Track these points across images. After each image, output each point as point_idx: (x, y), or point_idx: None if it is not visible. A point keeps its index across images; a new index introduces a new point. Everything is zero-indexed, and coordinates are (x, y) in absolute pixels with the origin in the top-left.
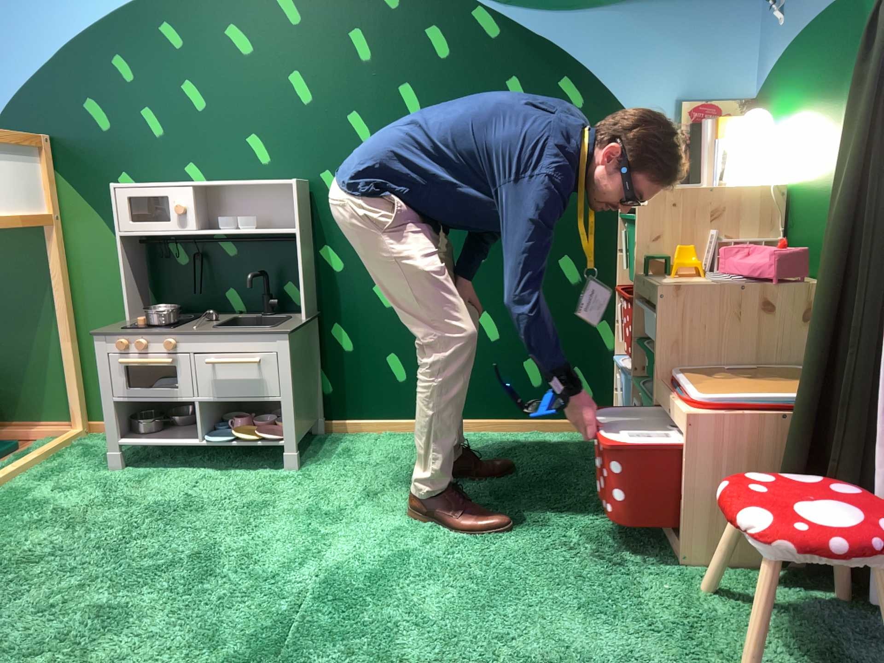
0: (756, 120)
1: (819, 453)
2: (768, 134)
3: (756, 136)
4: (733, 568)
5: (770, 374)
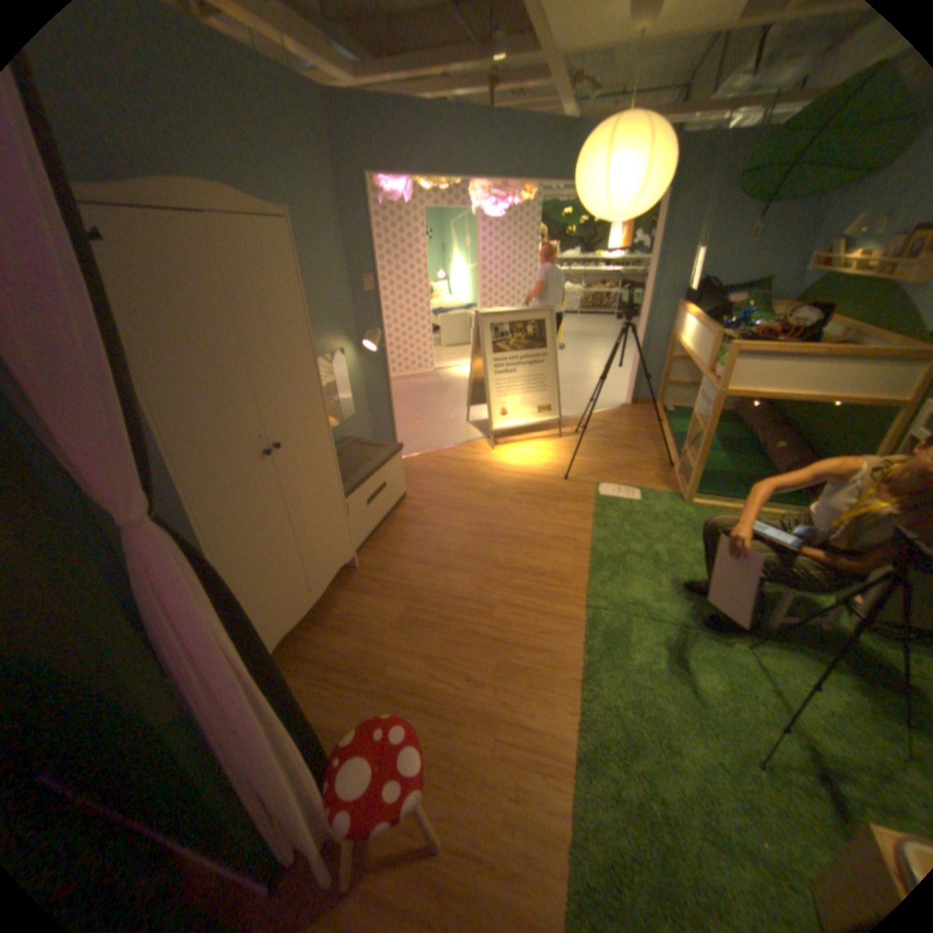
0: None
1: None
2: None
3: None
4: None
5: None
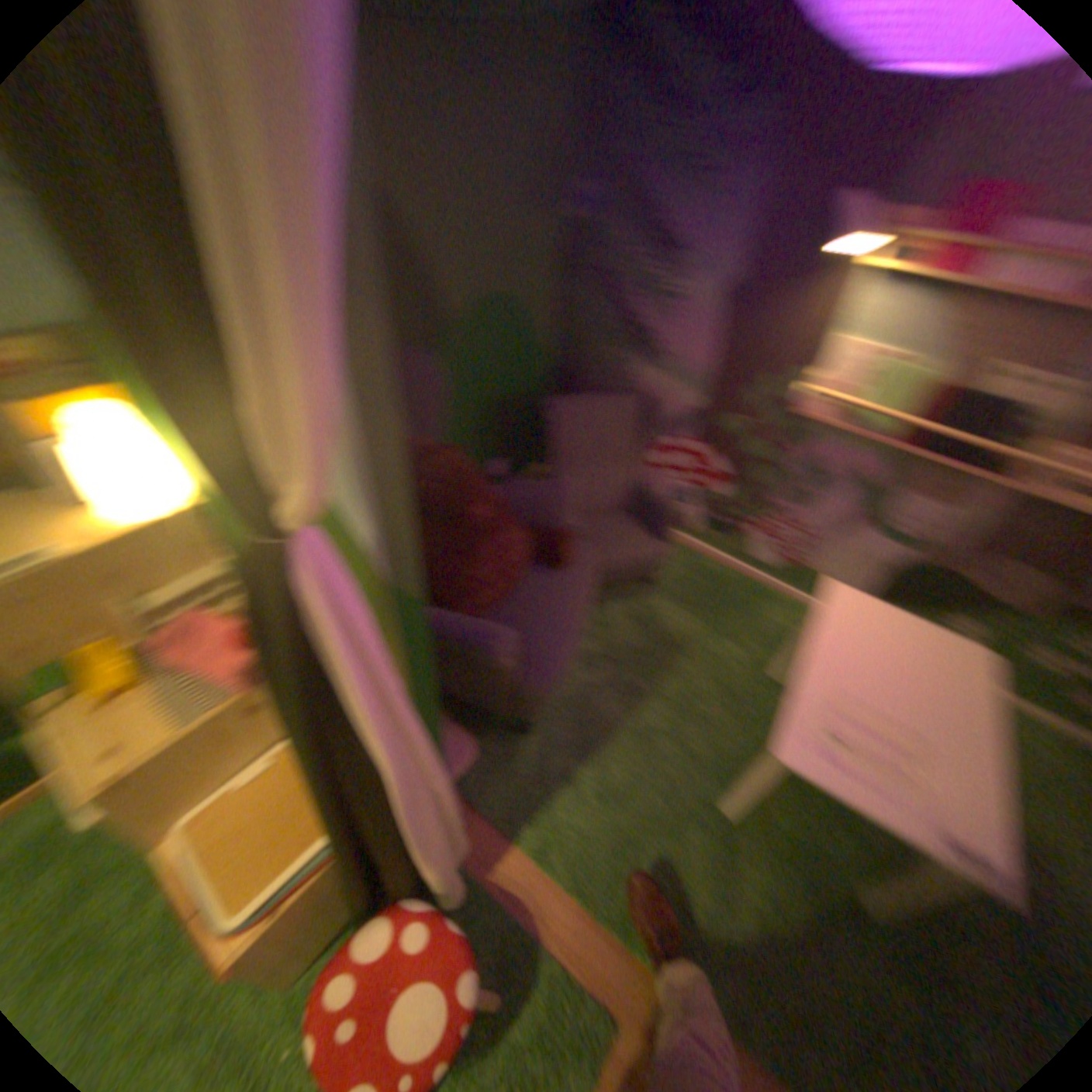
0: (88, 428)
1: (364, 851)
2: (123, 443)
3: (103, 452)
4: (327, 947)
5: (283, 771)
